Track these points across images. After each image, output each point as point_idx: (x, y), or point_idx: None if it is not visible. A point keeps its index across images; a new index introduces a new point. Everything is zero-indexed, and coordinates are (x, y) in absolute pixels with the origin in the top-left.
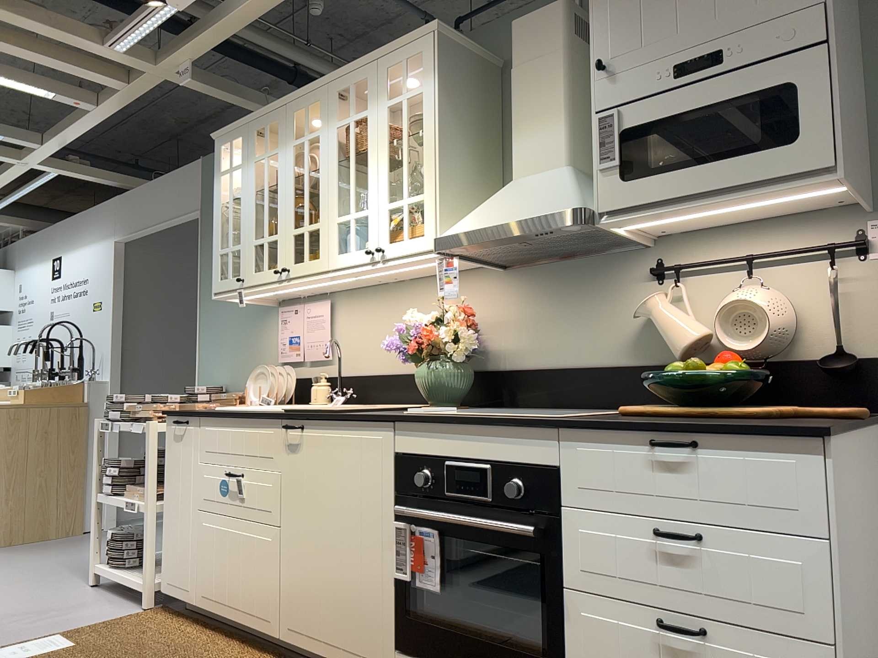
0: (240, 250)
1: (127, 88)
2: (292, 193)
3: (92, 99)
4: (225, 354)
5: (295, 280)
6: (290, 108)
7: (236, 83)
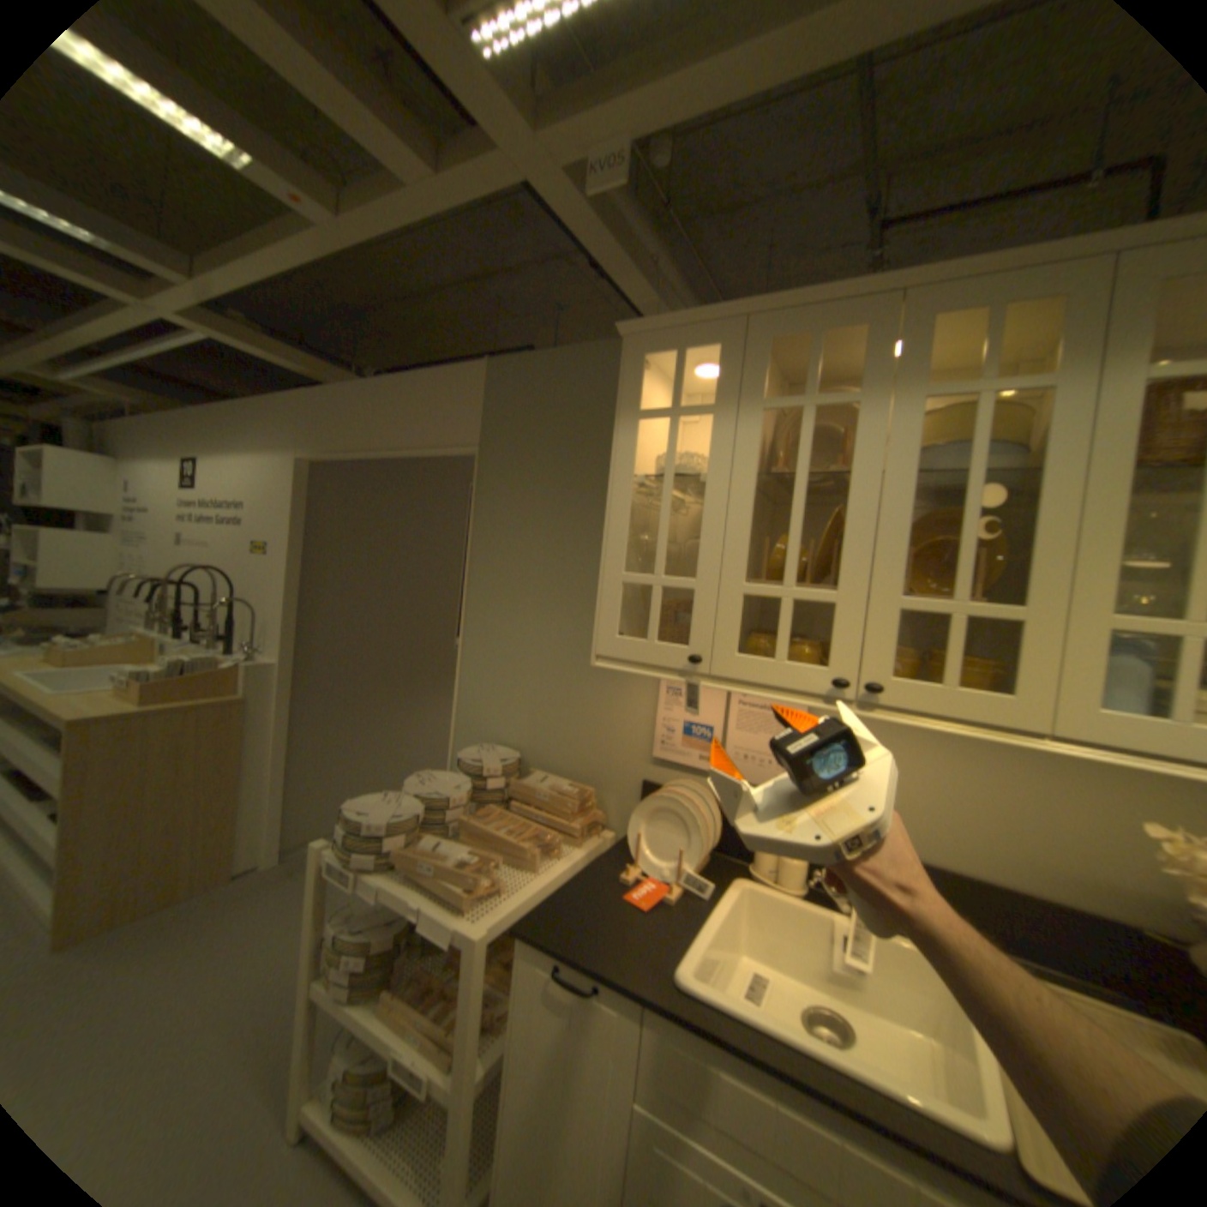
0: (695, 591)
1: (425, 174)
2: (909, 509)
3: (321, 191)
4: (518, 698)
5: (894, 713)
6: (922, 295)
7: (626, 226)
